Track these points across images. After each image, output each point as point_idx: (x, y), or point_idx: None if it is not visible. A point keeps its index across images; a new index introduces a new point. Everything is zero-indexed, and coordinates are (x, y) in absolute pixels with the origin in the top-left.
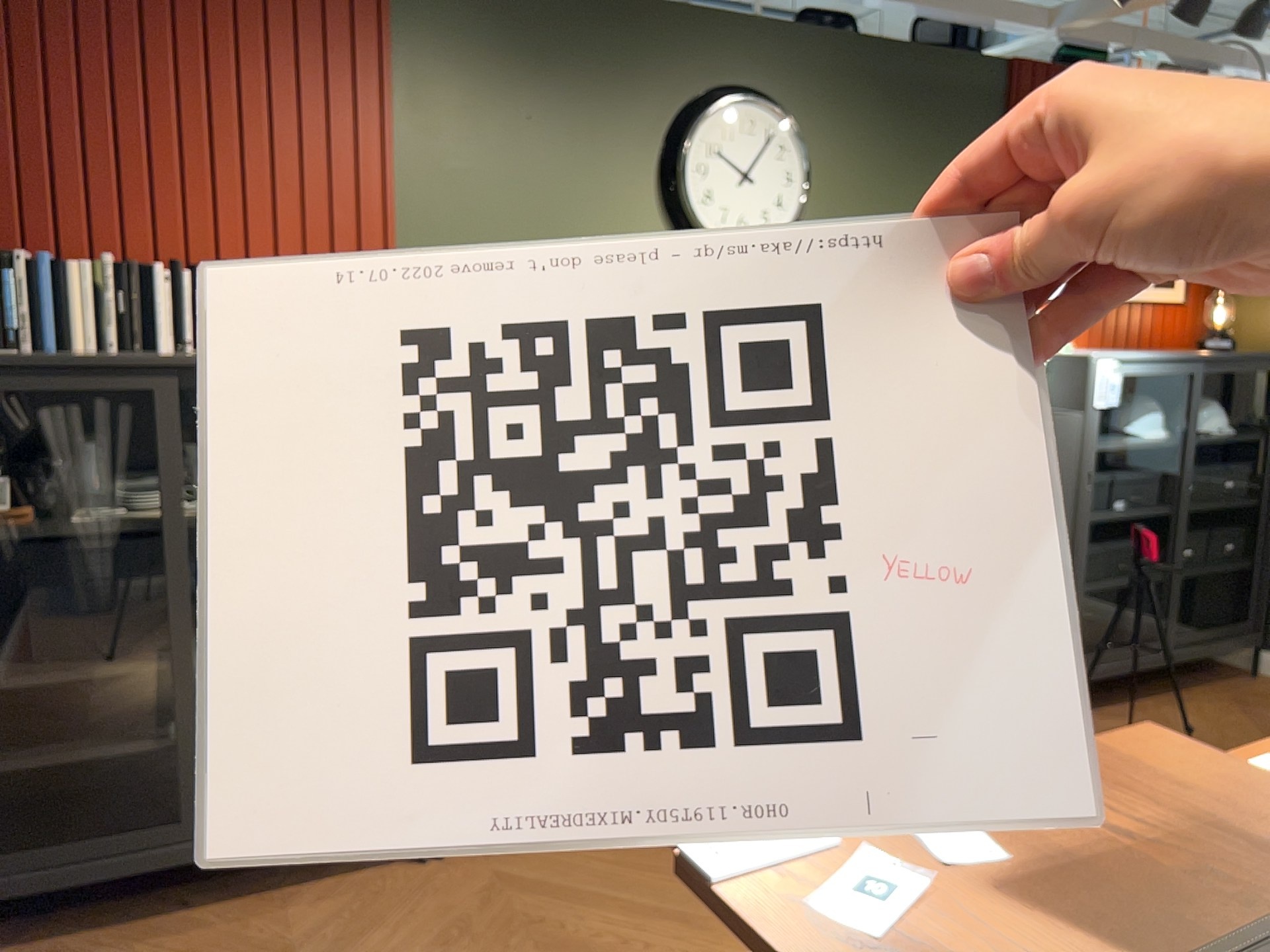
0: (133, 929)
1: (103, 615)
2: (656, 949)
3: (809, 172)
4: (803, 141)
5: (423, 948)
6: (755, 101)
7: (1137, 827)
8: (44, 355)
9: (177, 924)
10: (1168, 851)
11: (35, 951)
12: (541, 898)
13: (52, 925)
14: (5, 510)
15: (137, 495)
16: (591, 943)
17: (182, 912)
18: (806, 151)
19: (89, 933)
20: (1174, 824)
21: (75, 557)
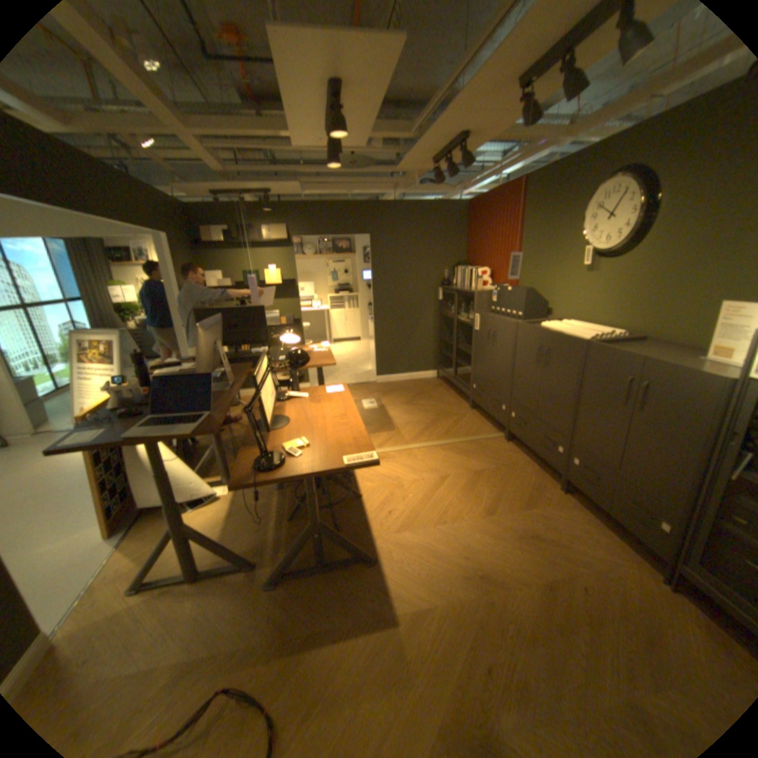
0: (448, 388)
1: (456, 334)
2: (437, 430)
3: (650, 201)
4: (640, 187)
5: (440, 409)
6: (617, 175)
7: (316, 357)
8: (462, 286)
9: (449, 391)
10: (311, 358)
11: (443, 384)
12: (456, 419)
13: (449, 383)
14: (454, 312)
15: (463, 314)
16: (440, 423)
17: (453, 391)
18: (641, 192)
19: (447, 386)
20: (315, 359)
21: (456, 323)
